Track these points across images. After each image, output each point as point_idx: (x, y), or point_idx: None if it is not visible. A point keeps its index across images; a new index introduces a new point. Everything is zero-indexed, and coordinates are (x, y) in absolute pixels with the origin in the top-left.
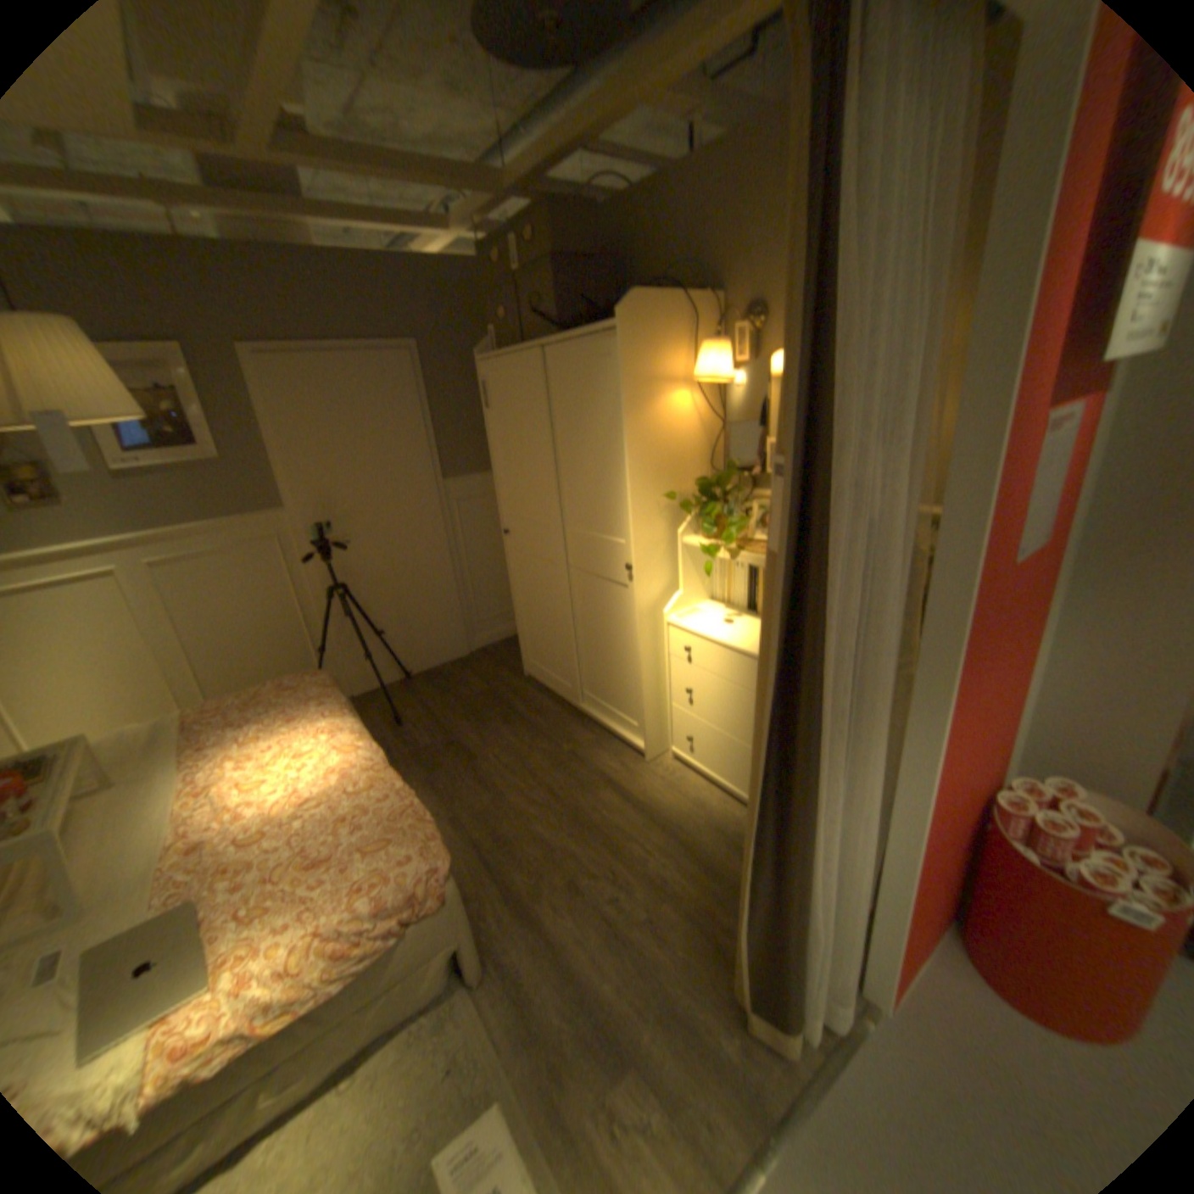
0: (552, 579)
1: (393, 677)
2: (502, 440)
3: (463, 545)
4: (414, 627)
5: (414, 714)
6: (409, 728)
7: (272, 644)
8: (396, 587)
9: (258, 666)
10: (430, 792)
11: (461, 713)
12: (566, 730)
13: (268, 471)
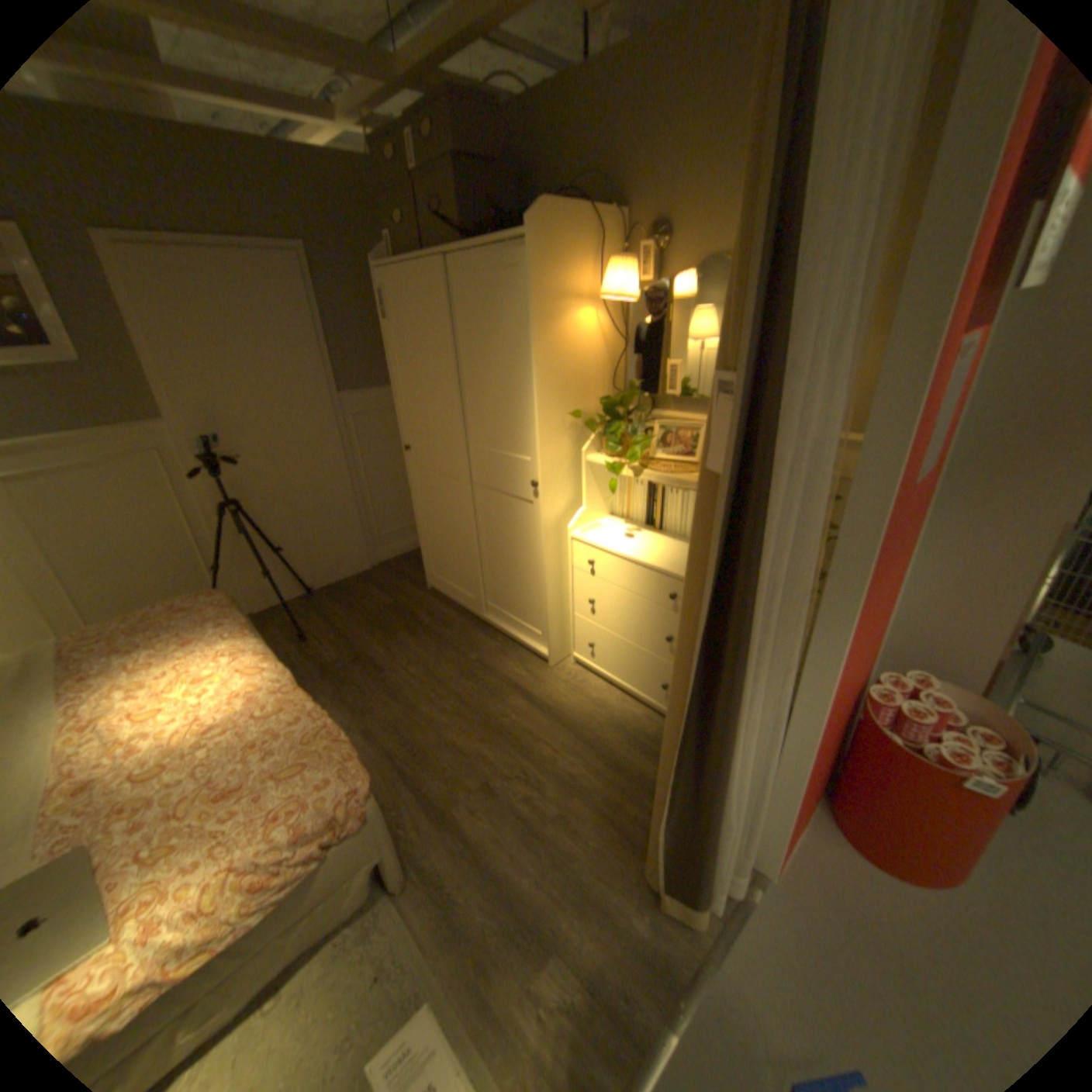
0: (455, 496)
1: (294, 594)
2: (401, 354)
3: (361, 461)
4: (314, 543)
5: (318, 630)
6: (314, 644)
7: (159, 564)
8: (293, 503)
9: (145, 586)
10: (339, 706)
11: (366, 628)
12: (472, 640)
13: (143, 379)
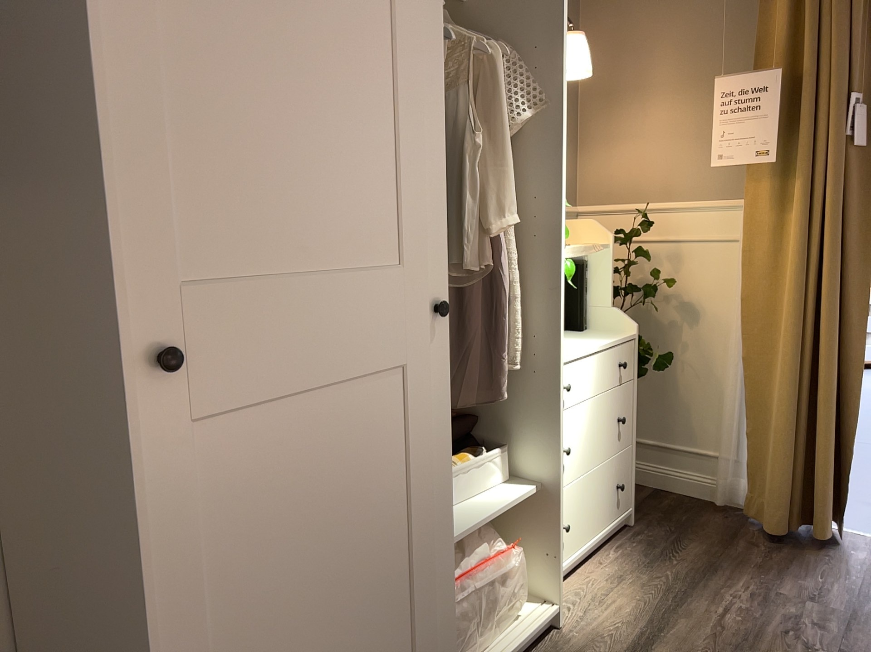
0: (383, 417)
1: None
2: None
3: None
4: None
5: None
6: None
7: None
8: None
9: None
10: None
11: None
12: None
13: None
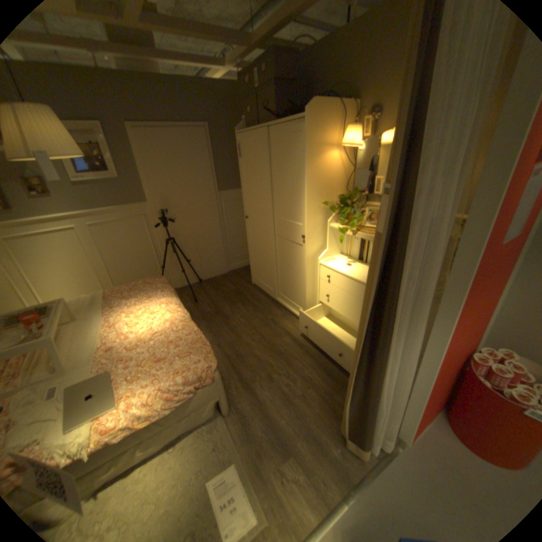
0: (267, 241)
1: (194, 281)
2: (246, 174)
3: (227, 223)
4: (204, 259)
5: (203, 298)
6: (201, 304)
7: (142, 264)
8: (196, 241)
9: (136, 273)
10: (209, 332)
11: (223, 299)
12: (270, 309)
13: (140, 185)
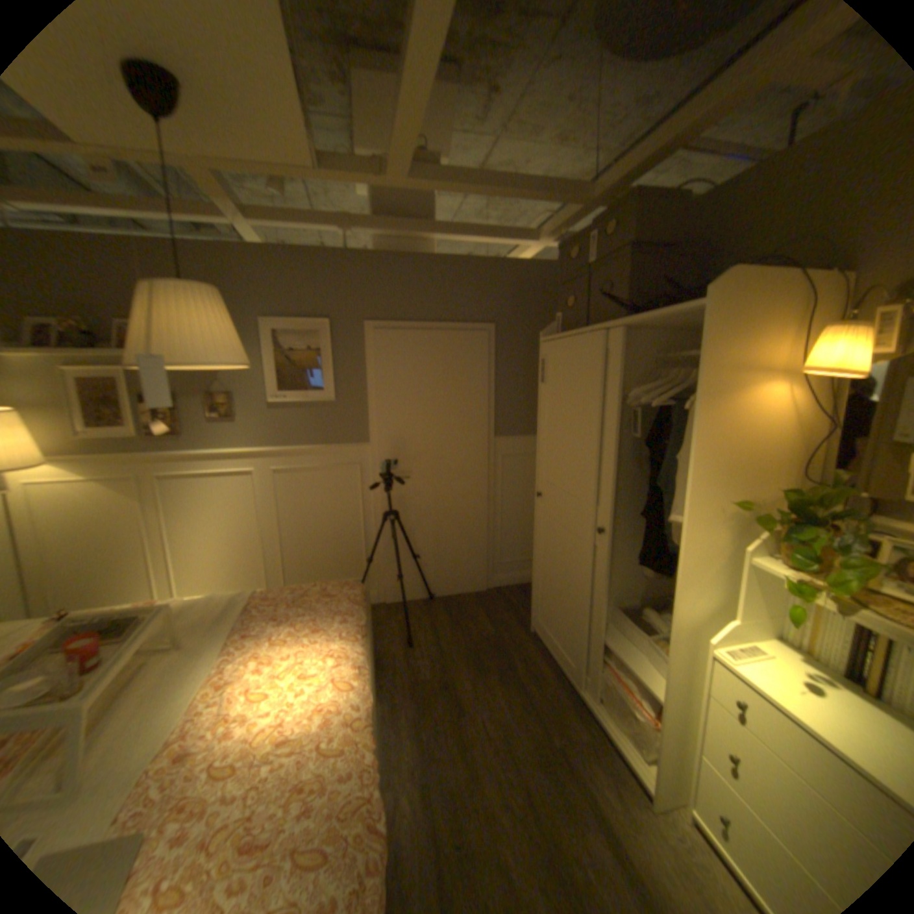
0: (575, 553)
1: (419, 595)
2: (551, 412)
3: (500, 494)
4: (445, 556)
5: (425, 639)
6: (417, 653)
7: (337, 546)
8: (438, 520)
9: (324, 561)
10: (414, 740)
11: (464, 654)
12: (562, 718)
13: (365, 415)
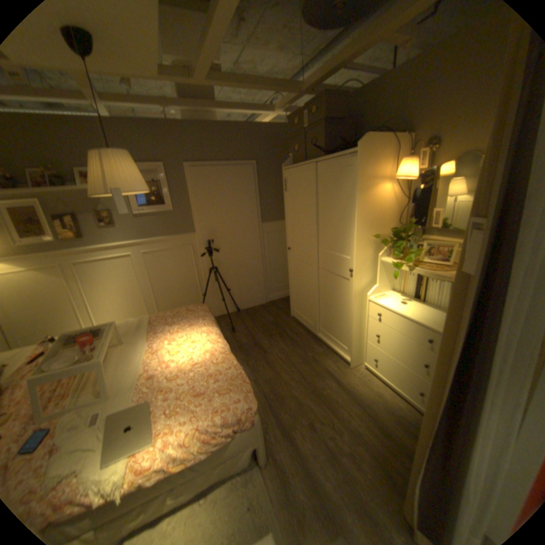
0: (310, 273)
1: (232, 310)
2: (291, 207)
3: (268, 254)
4: (243, 289)
5: (241, 328)
6: (238, 335)
7: (186, 291)
8: (237, 270)
9: (179, 300)
10: (246, 366)
11: (261, 331)
12: (310, 346)
13: (191, 217)
